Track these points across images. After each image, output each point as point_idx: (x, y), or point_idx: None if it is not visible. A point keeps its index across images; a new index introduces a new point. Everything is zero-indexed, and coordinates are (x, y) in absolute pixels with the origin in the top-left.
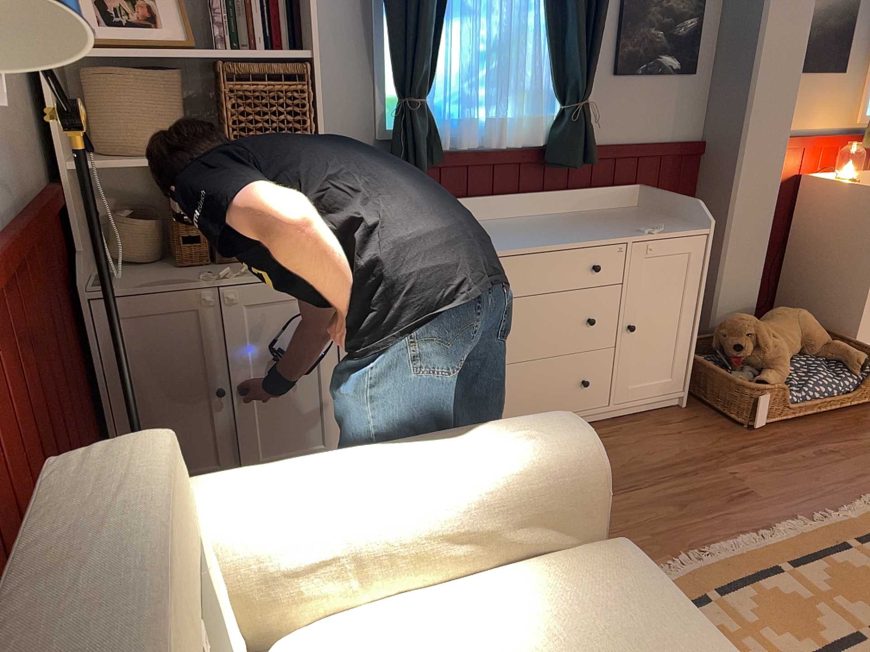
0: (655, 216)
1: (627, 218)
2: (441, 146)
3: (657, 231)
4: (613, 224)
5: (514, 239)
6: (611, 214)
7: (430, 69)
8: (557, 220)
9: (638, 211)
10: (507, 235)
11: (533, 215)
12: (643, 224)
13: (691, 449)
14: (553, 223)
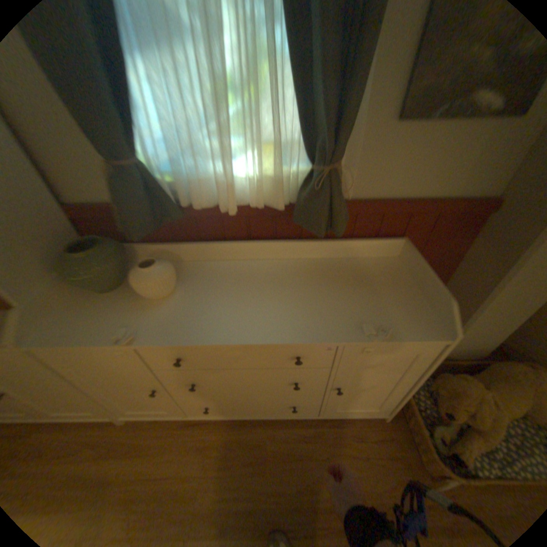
0: (402, 285)
1: (367, 287)
2: (178, 204)
3: (379, 338)
4: (346, 298)
5: (223, 314)
6: (359, 270)
7: (120, 124)
8: (300, 273)
9: (390, 269)
10: (225, 304)
11: (286, 259)
12: (377, 306)
13: (365, 490)
14: (290, 282)
